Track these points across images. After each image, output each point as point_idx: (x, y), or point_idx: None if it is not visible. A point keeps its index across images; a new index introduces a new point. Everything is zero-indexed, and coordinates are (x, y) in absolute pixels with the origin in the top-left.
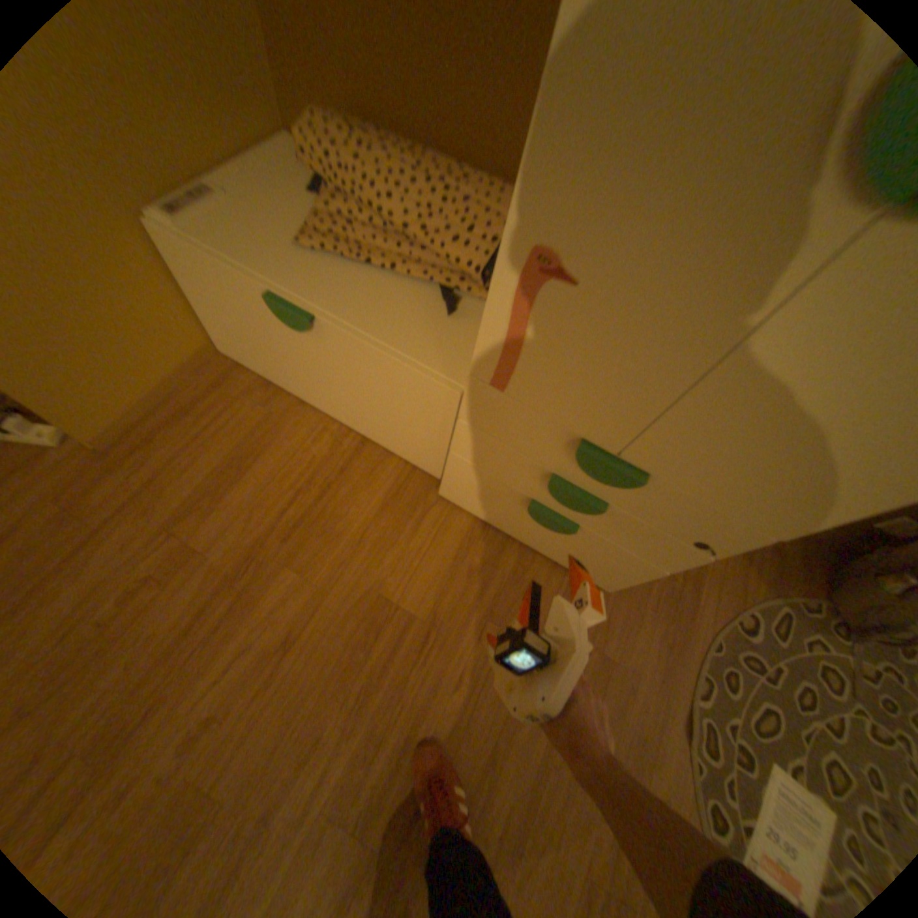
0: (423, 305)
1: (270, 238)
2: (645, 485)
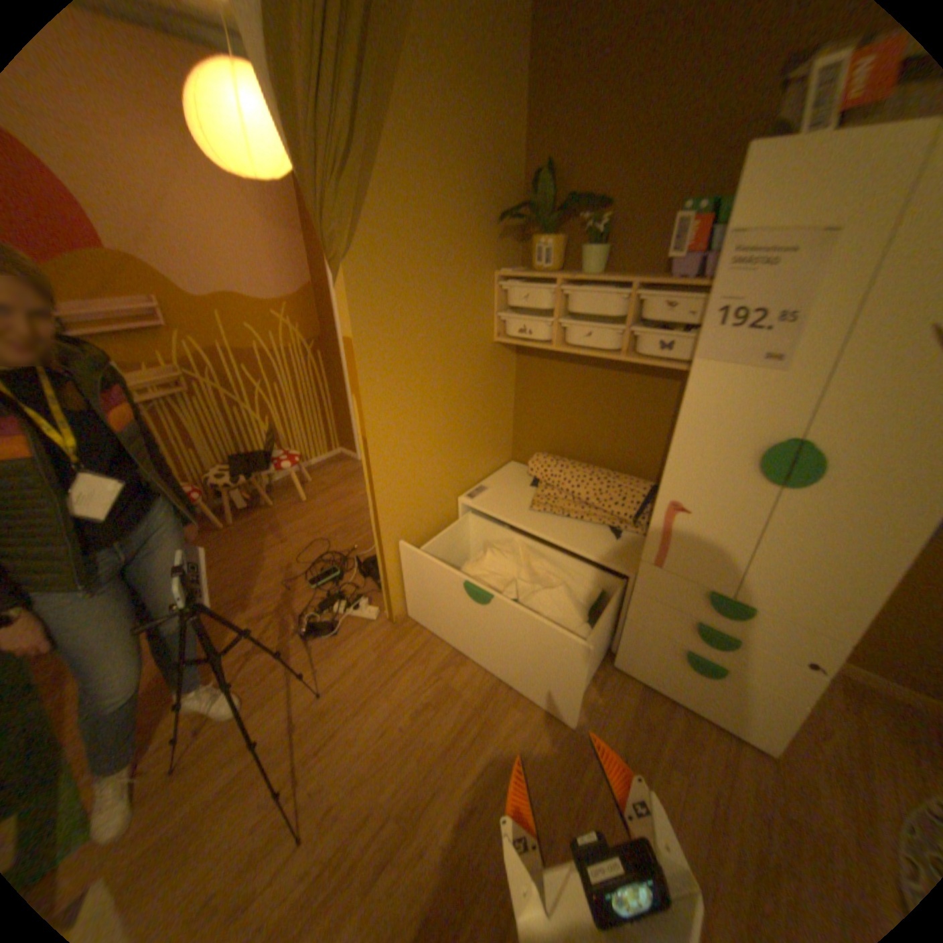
0: (600, 535)
1: (515, 506)
2: (757, 618)
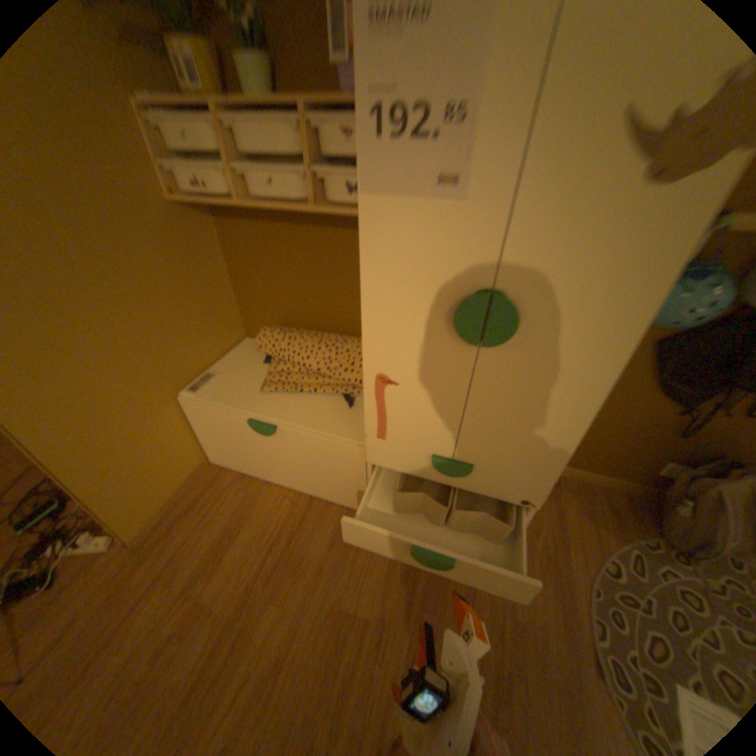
0: (335, 405)
1: (246, 390)
2: (474, 472)
